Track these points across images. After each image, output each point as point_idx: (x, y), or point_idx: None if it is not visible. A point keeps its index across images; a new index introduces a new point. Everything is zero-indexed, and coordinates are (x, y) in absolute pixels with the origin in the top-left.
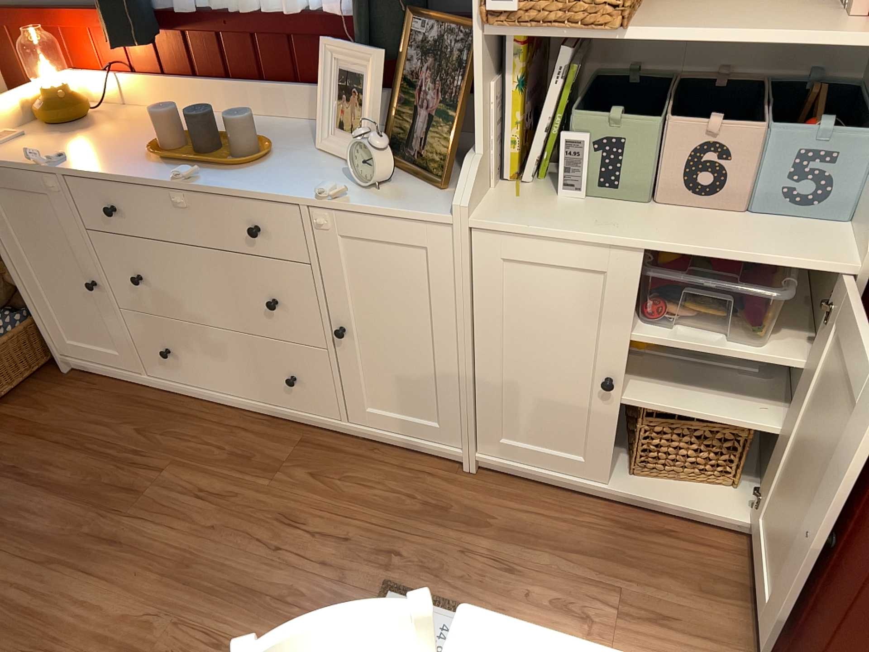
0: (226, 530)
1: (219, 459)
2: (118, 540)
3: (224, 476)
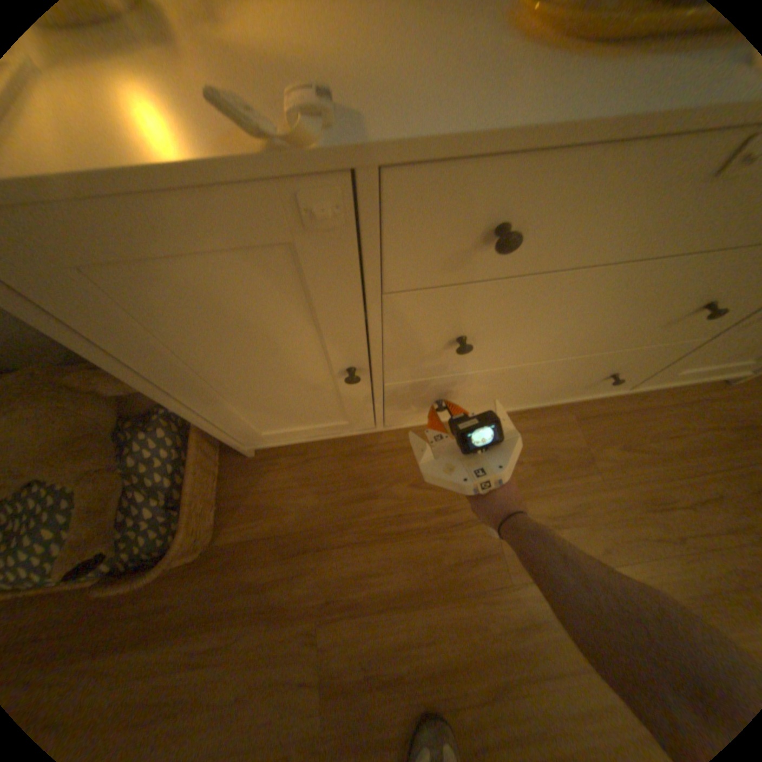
0: (623, 554)
1: (529, 481)
2: (540, 630)
3: (556, 497)
